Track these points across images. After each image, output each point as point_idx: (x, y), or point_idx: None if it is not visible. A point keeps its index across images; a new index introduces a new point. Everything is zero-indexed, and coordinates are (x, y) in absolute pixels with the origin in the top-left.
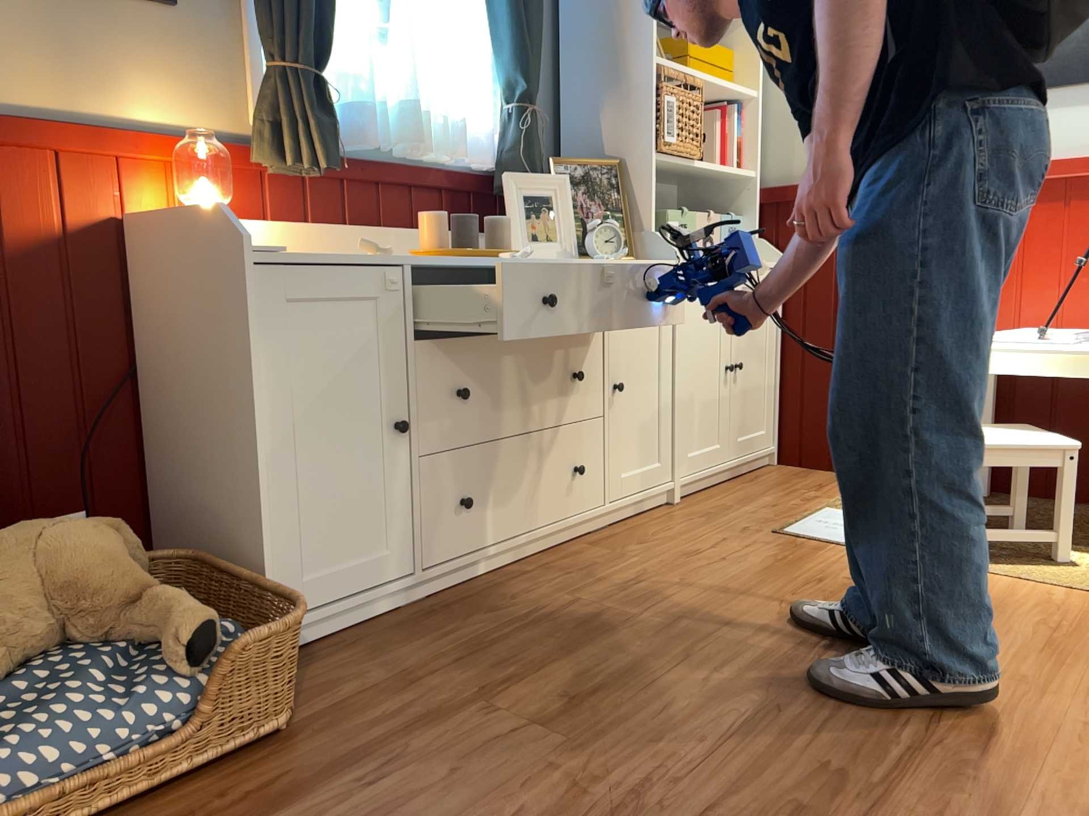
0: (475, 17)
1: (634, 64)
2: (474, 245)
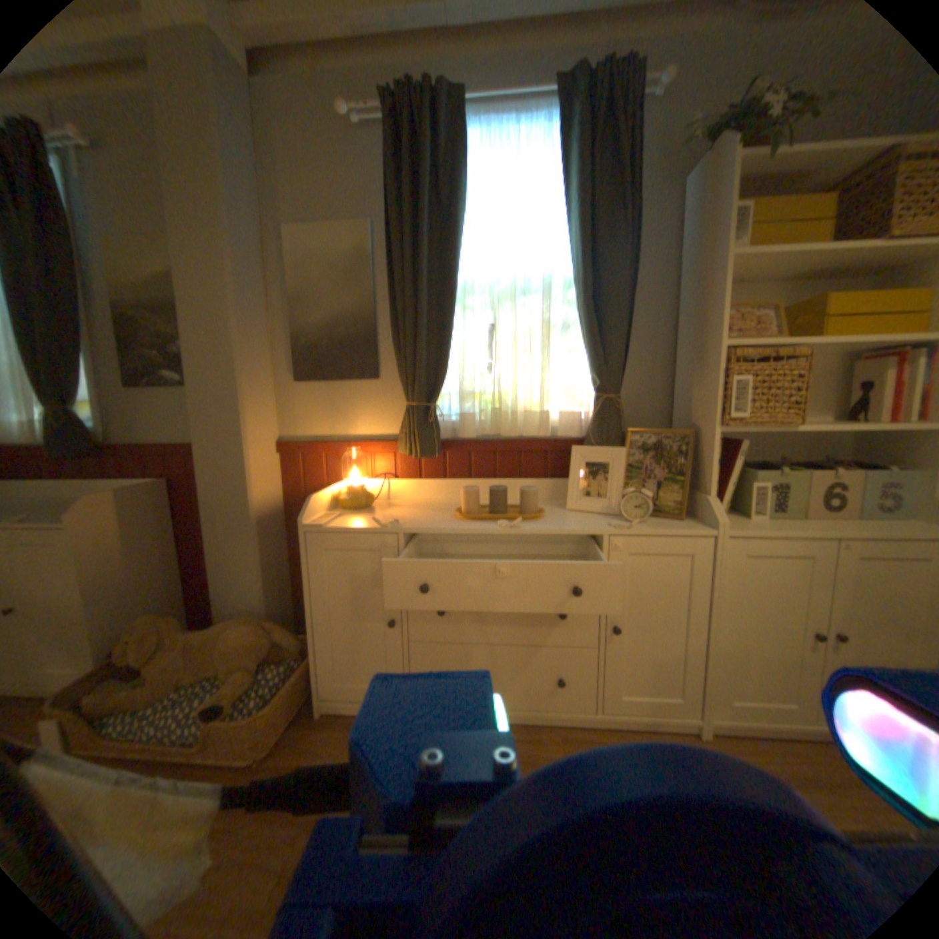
0: (575, 335)
1: (712, 348)
2: (500, 508)
